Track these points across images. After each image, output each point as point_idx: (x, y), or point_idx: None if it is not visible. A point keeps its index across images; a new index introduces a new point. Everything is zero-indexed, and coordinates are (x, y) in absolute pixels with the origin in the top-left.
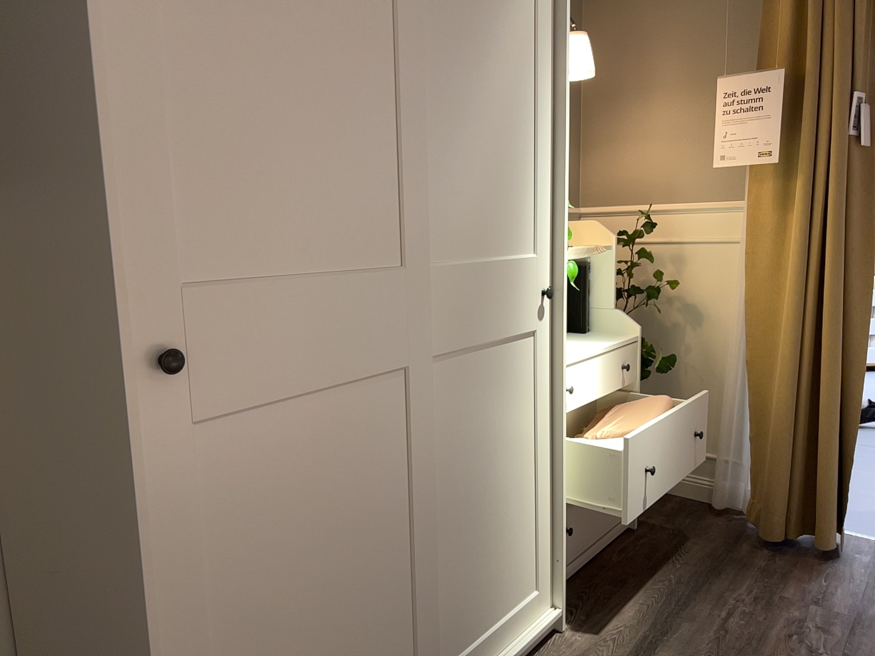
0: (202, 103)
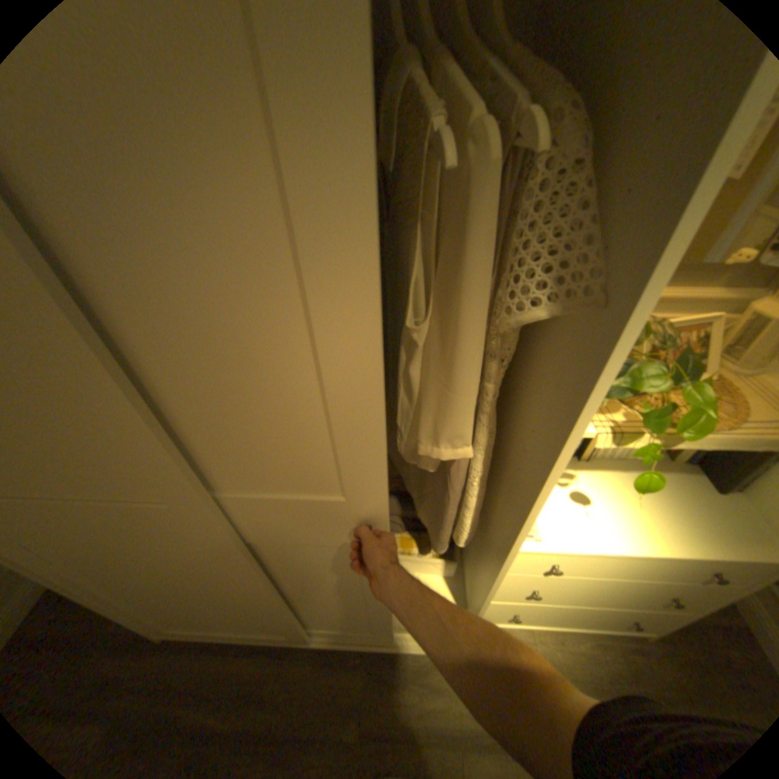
0: None
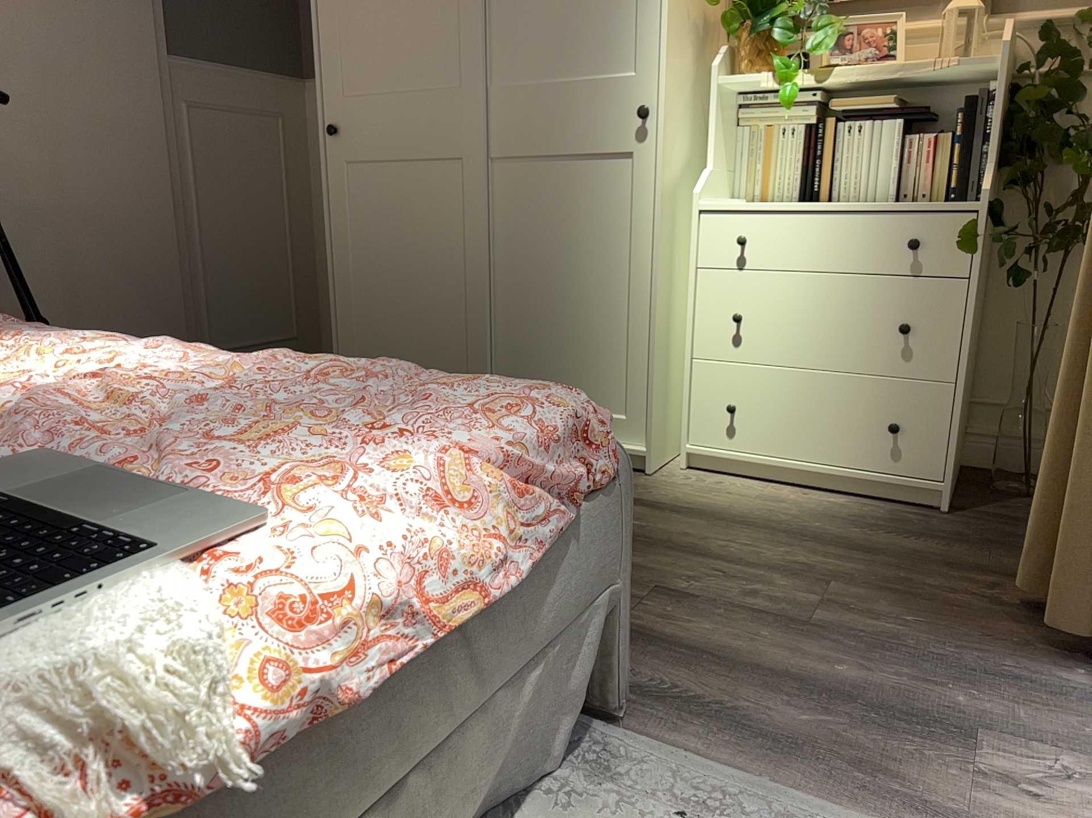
0: (345, 6)
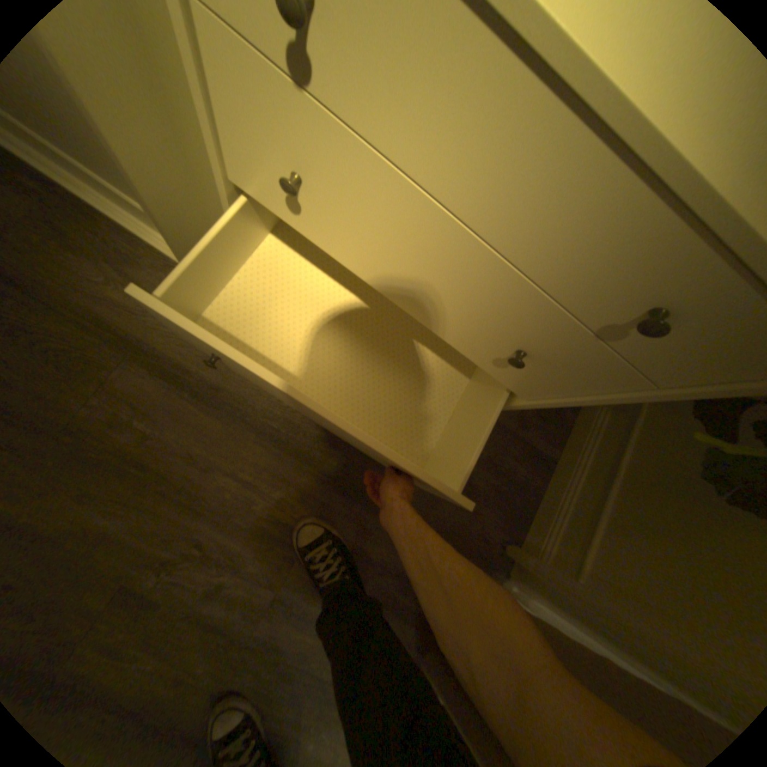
0: None
